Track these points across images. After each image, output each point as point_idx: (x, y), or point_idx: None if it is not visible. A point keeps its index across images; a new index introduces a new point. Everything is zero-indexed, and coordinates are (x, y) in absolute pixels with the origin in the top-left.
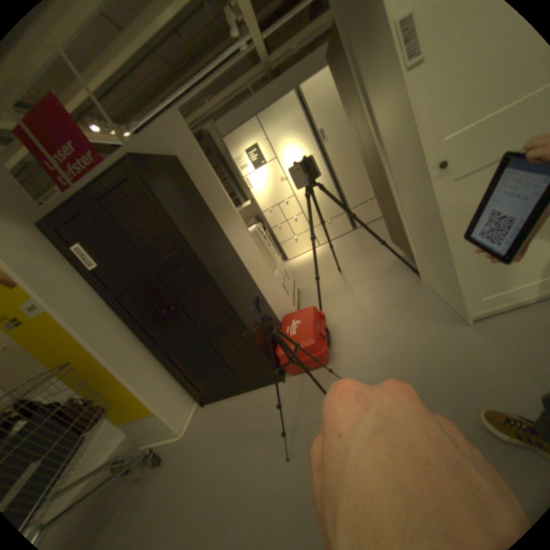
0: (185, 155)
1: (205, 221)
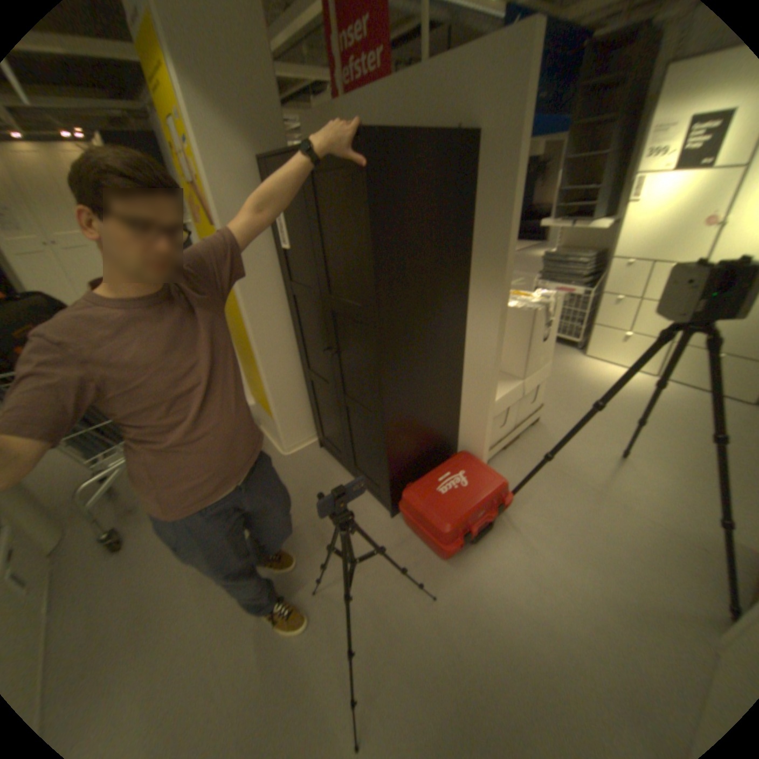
0: (495, 132)
1: (443, 269)
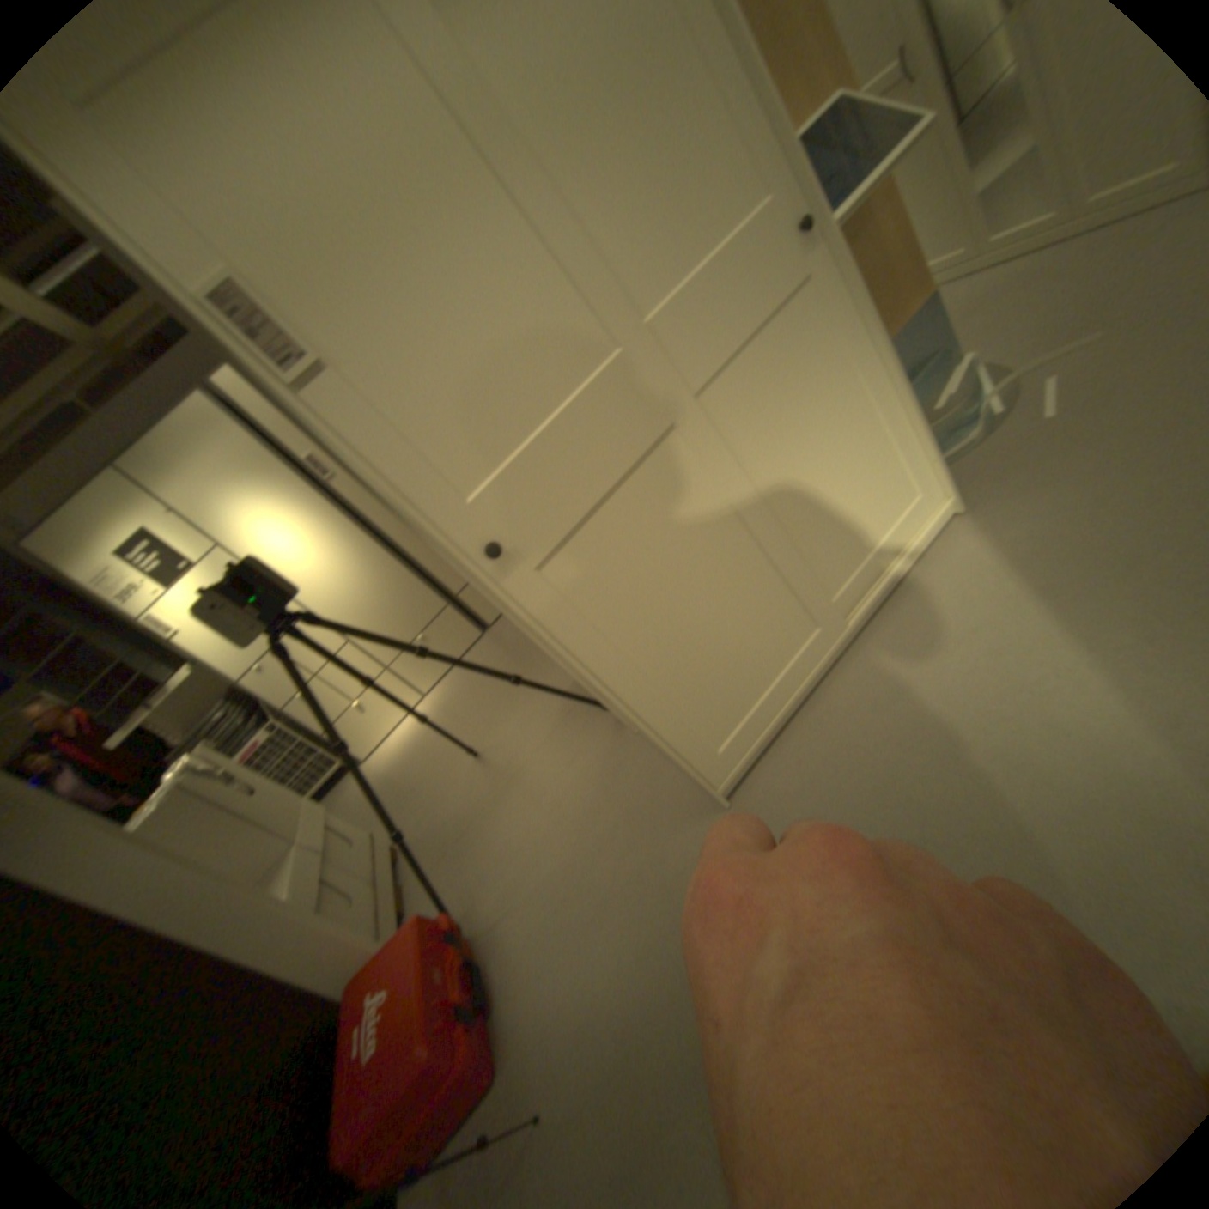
0: None
1: None
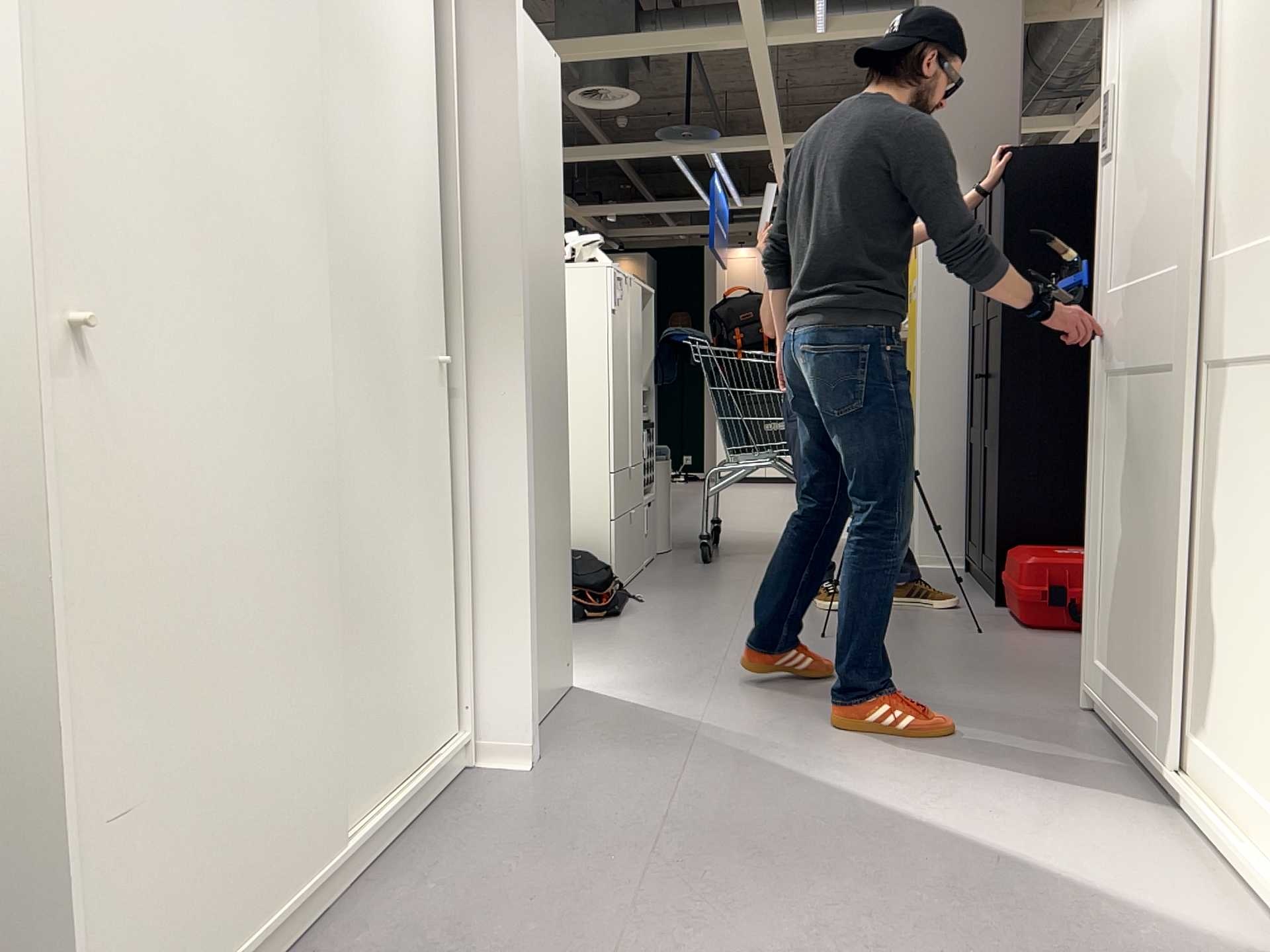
0: None
1: None
